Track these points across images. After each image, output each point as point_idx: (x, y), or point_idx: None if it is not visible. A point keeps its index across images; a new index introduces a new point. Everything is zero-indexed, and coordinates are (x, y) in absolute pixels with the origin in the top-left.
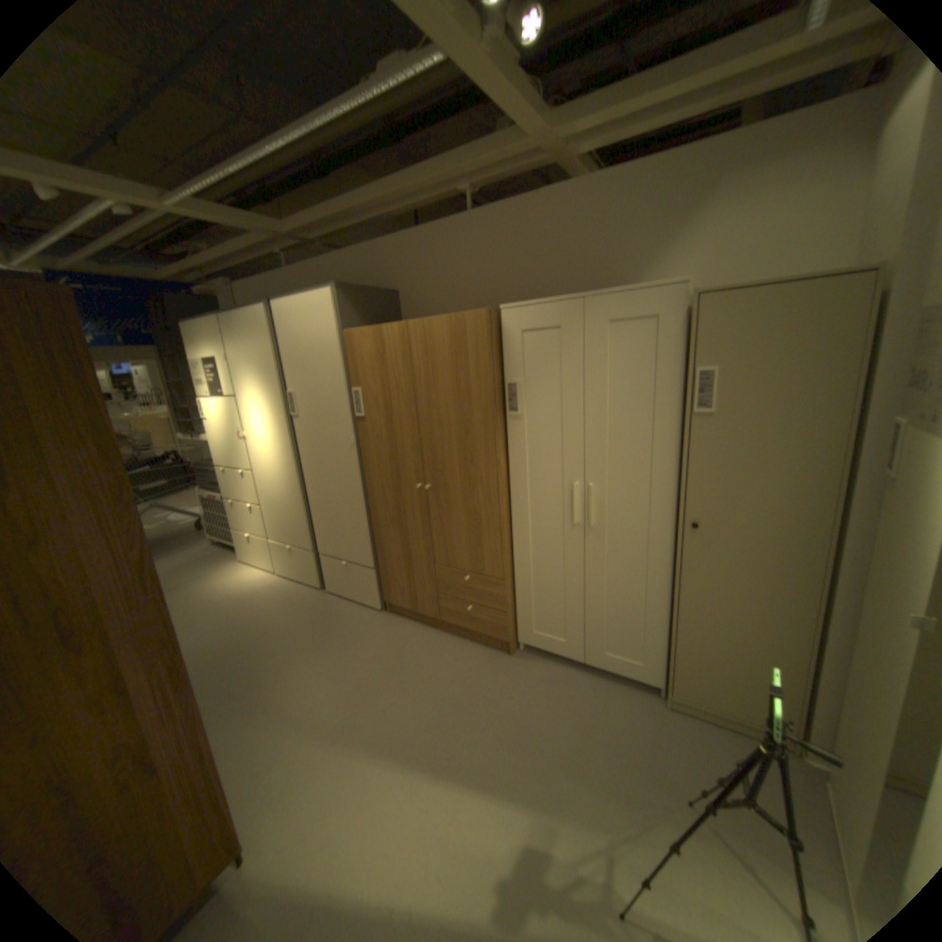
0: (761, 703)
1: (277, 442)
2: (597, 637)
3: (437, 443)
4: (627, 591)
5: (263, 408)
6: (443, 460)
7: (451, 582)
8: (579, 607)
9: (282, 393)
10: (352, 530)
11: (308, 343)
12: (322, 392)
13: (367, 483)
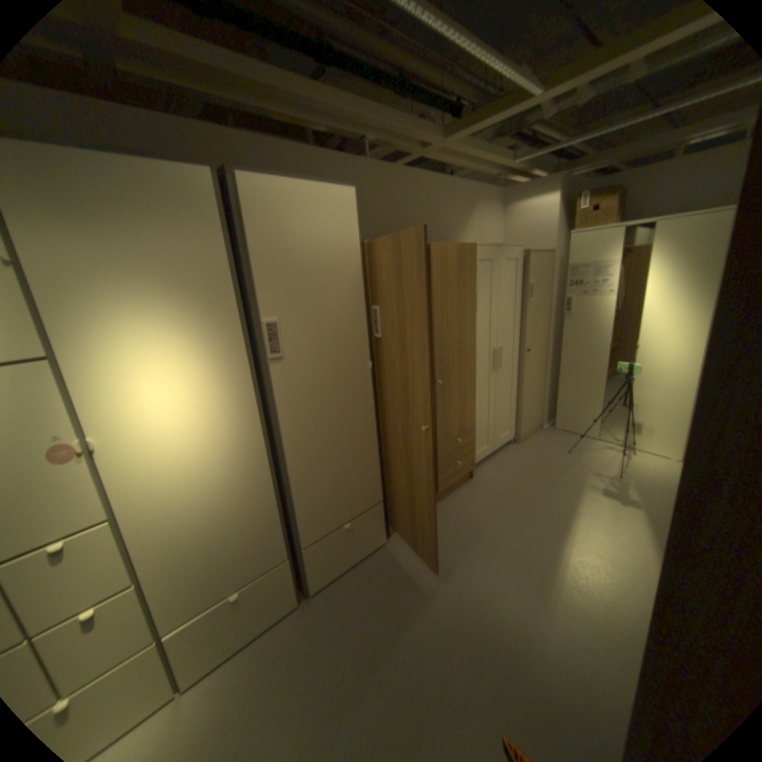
0: (537, 415)
1: (218, 416)
2: (498, 431)
3: (445, 343)
4: (506, 397)
5: (179, 362)
6: (448, 356)
7: (447, 453)
8: (493, 420)
9: (242, 325)
10: (359, 475)
11: (314, 249)
12: (332, 313)
13: (376, 409)
